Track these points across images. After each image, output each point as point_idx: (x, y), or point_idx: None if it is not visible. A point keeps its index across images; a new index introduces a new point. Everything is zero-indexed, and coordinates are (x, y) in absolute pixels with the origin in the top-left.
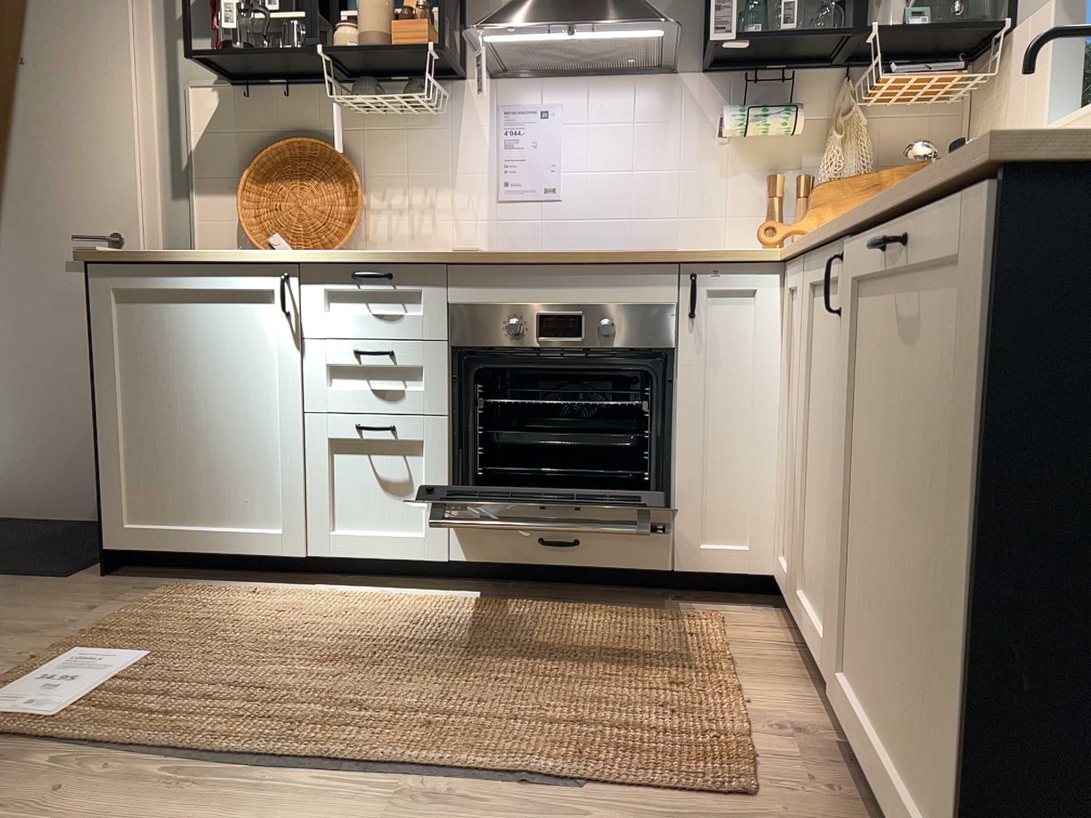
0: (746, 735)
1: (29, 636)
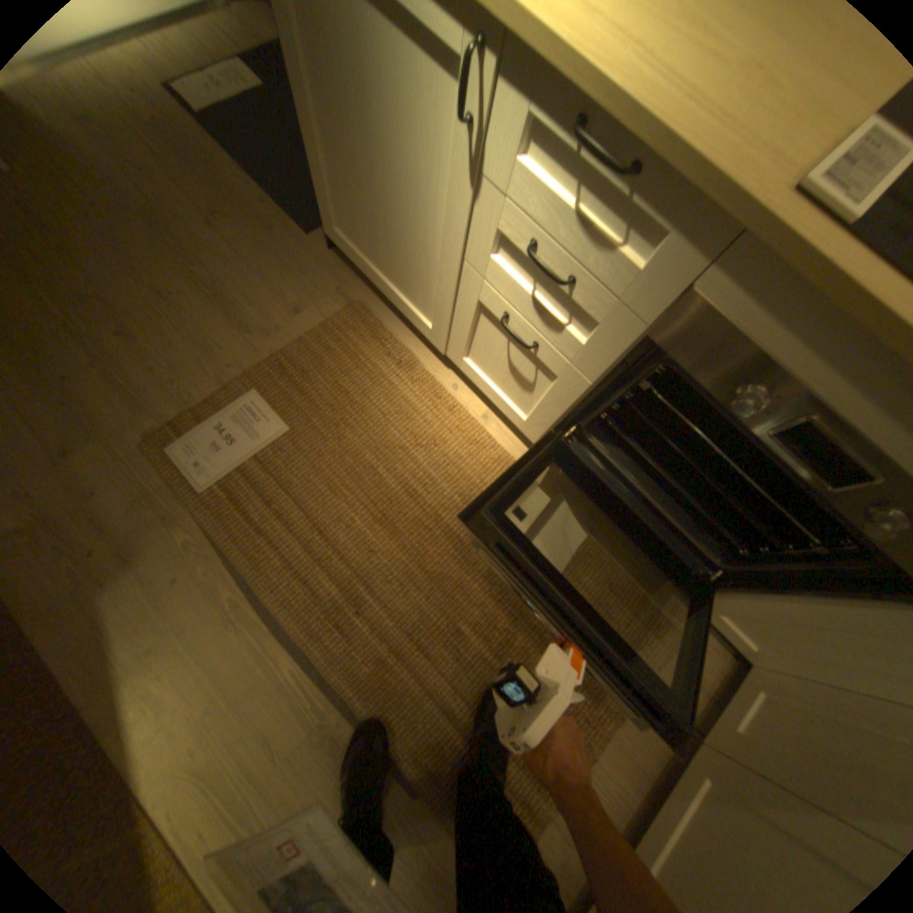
0: (540, 824)
1: (246, 334)
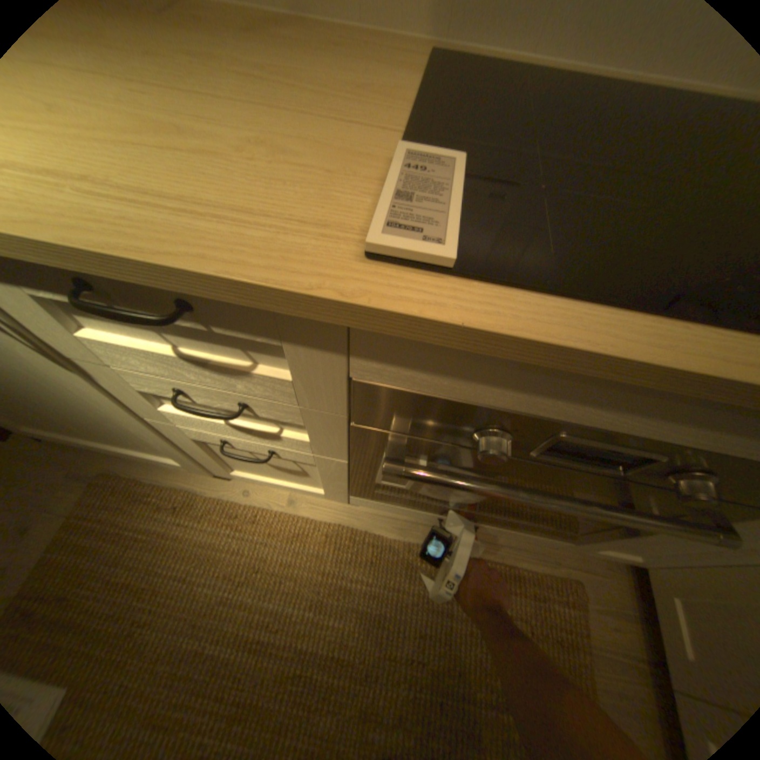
0: None
1: None
